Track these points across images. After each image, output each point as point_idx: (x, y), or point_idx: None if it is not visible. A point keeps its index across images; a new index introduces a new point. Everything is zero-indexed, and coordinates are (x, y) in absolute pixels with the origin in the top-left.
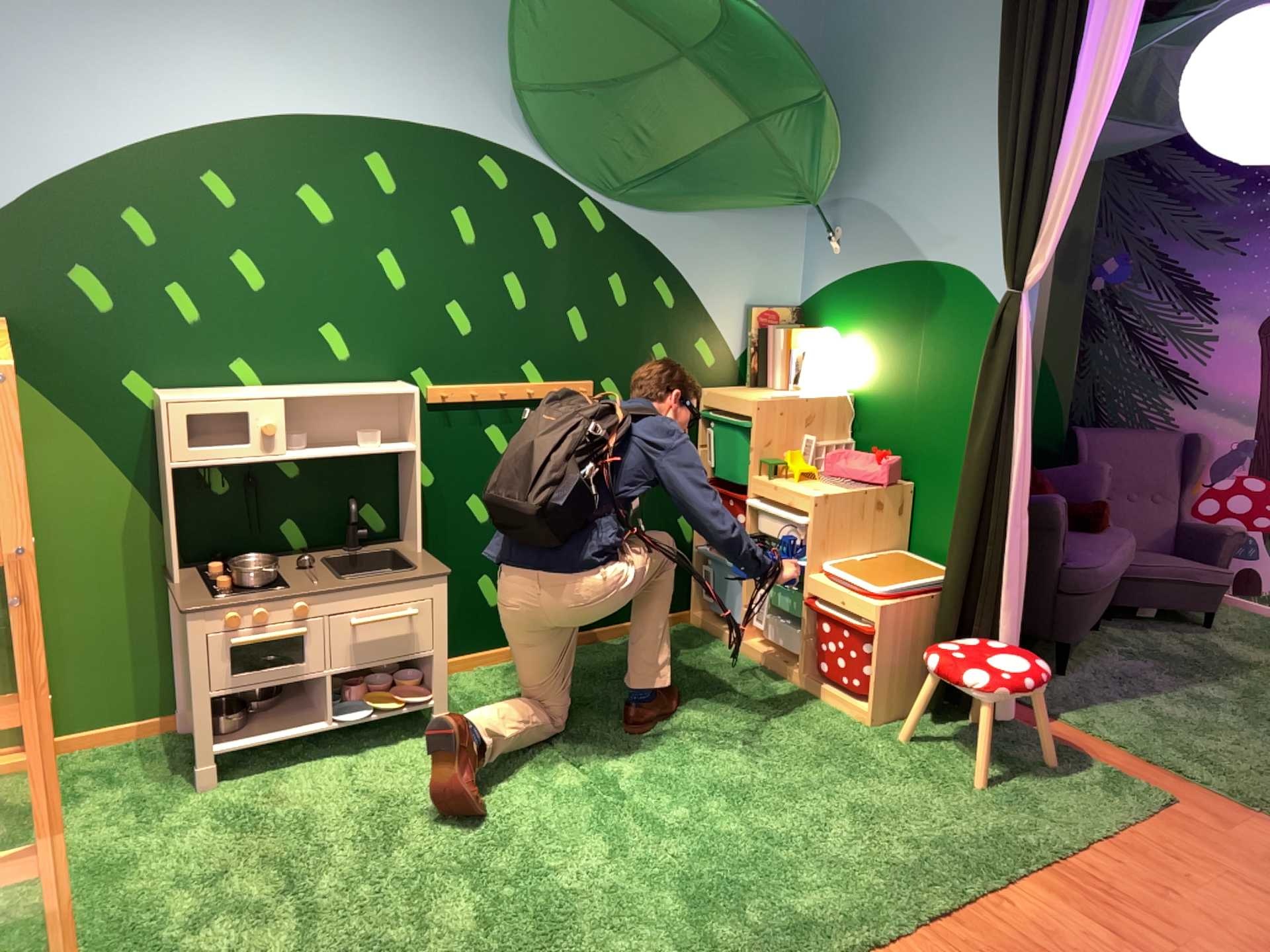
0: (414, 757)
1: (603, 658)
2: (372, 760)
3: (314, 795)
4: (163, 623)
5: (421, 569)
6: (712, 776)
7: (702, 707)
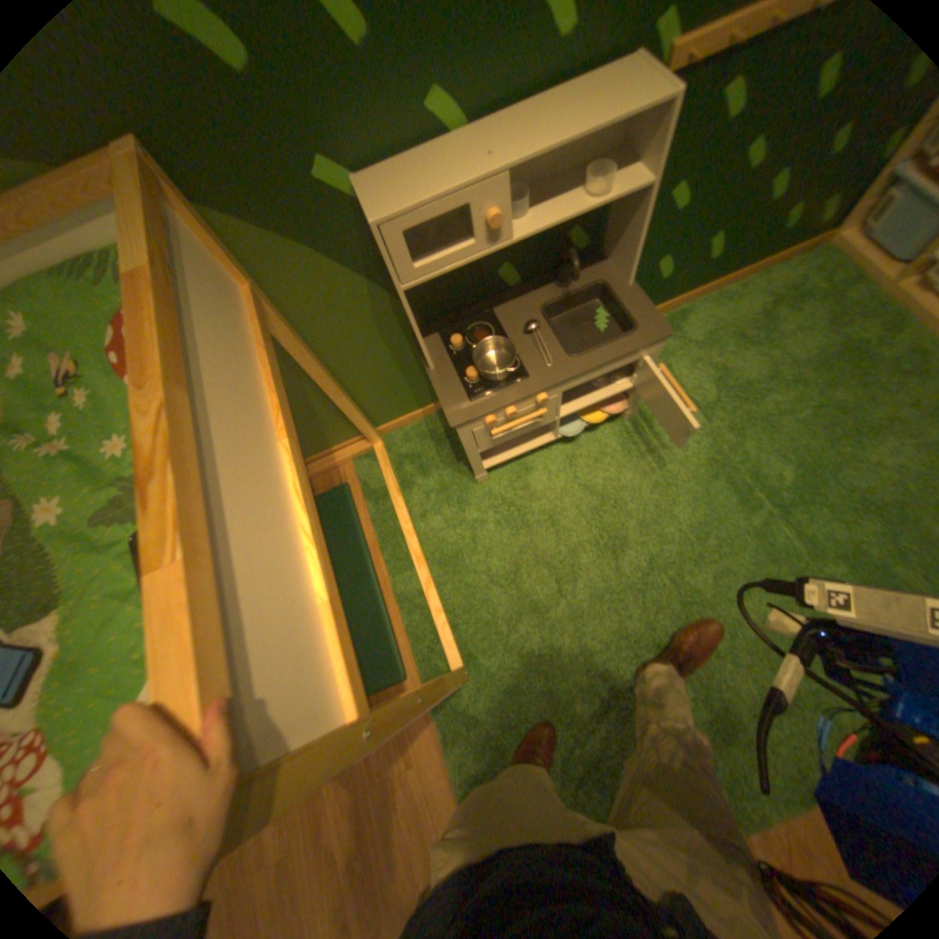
0: (610, 453)
1: (749, 310)
2: (580, 455)
3: (548, 496)
4: (415, 365)
5: (639, 333)
6: (864, 496)
7: (851, 389)
